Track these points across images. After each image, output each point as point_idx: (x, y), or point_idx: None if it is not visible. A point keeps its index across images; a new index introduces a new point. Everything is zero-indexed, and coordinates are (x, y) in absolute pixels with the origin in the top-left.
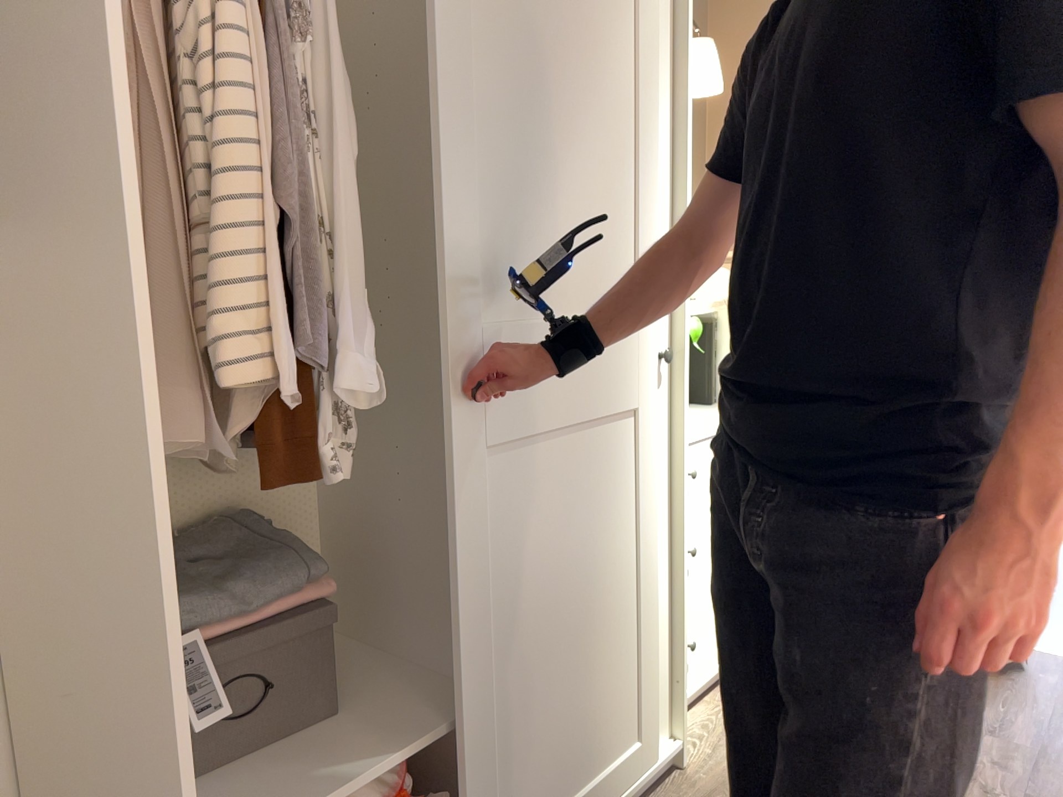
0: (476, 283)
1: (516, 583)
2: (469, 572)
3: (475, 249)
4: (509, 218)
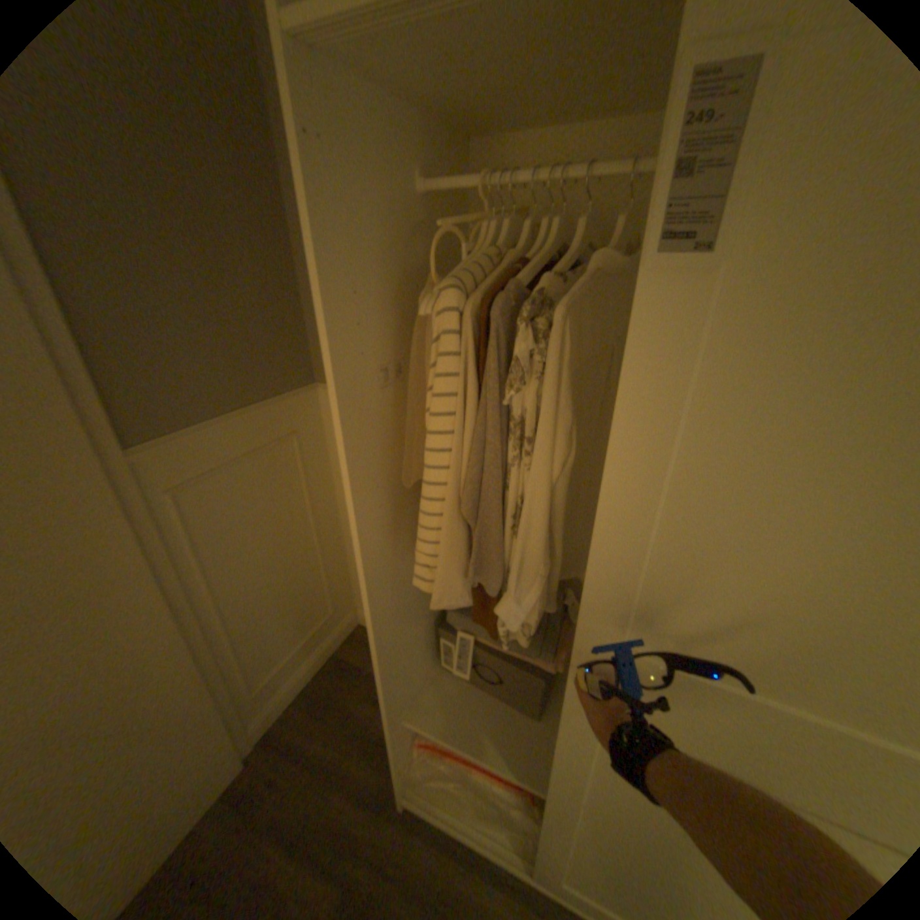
0: (623, 620)
1: (615, 810)
2: (566, 767)
3: (629, 597)
4: (692, 590)
